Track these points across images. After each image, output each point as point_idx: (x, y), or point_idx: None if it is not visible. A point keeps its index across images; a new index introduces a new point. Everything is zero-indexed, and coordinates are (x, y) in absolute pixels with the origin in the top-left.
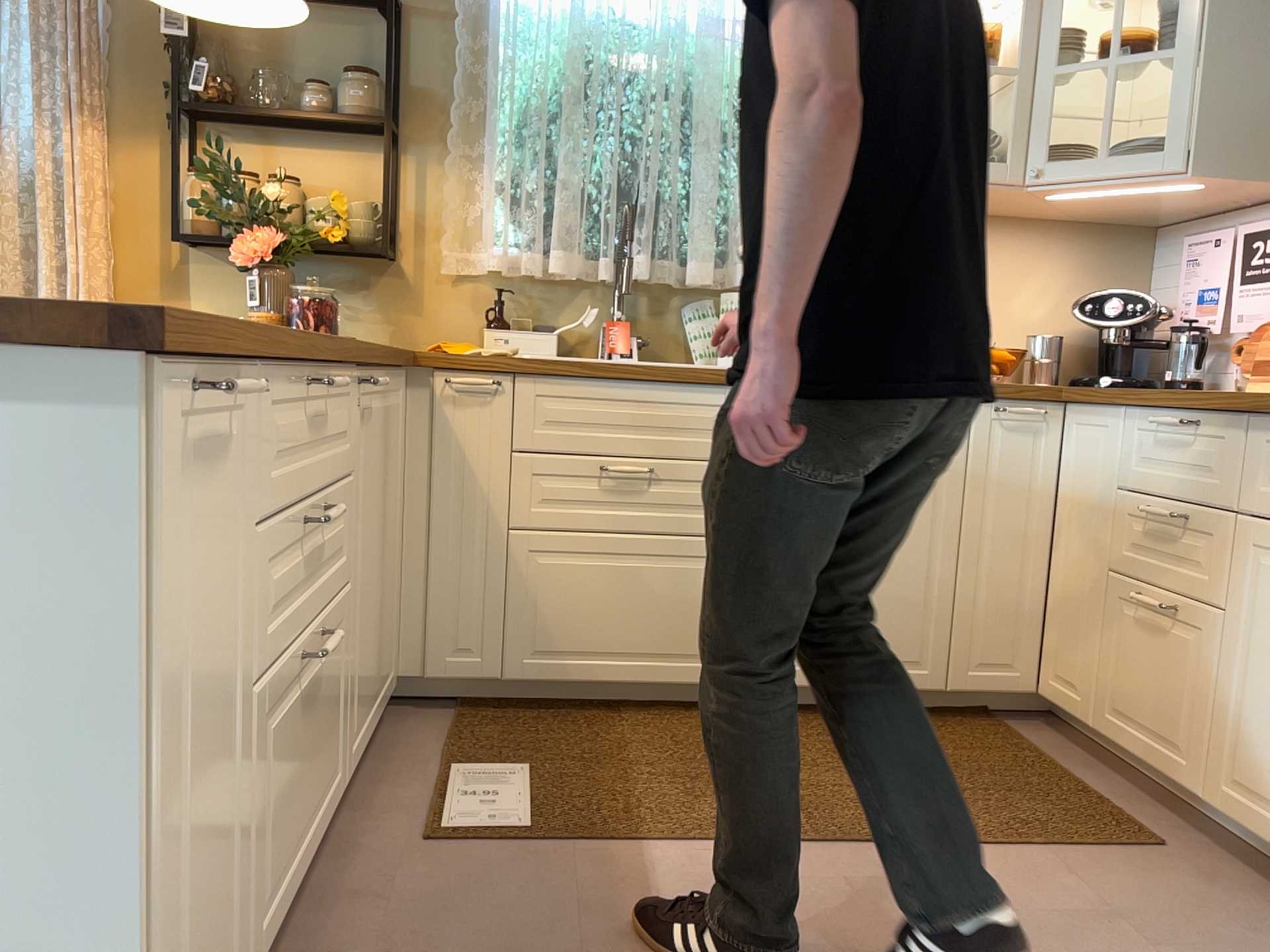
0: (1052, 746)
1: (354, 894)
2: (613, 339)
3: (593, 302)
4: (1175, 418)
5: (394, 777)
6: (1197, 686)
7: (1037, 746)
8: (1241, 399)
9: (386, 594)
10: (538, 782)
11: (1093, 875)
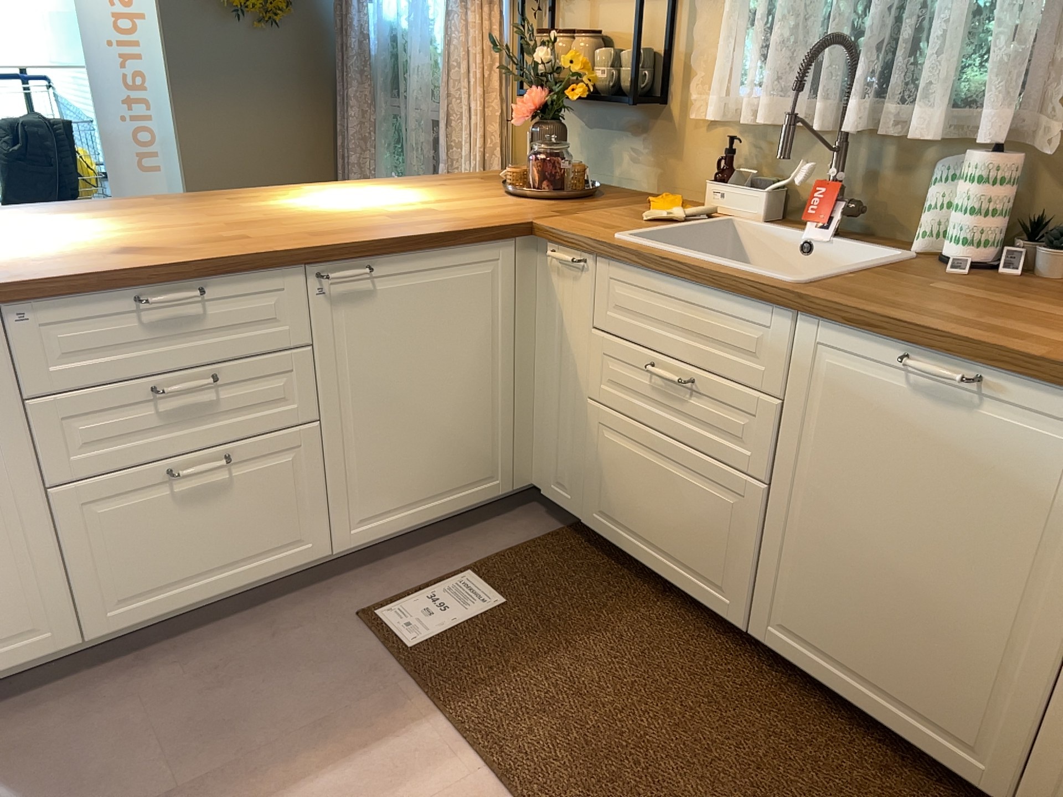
0: None
1: (281, 621)
2: (810, 207)
3: (828, 155)
4: None
5: (434, 558)
6: None
7: None
8: None
9: (465, 423)
10: (488, 618)
11: None
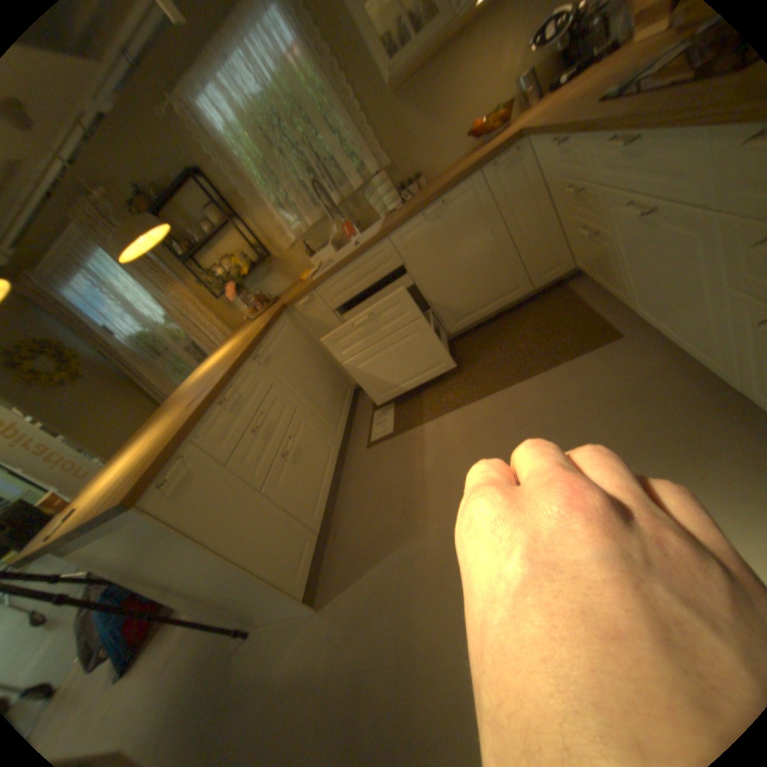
0: (587, 290)
1: (354, 474)
2: (347, 233)
3: (335, 221)
4: (559, 135)
5: (362, 423)
6: (617, 264)
7: (579, 294)
8: (572, 123)
9: (328, 379)
10: (398, 408)
11: (584, 368)
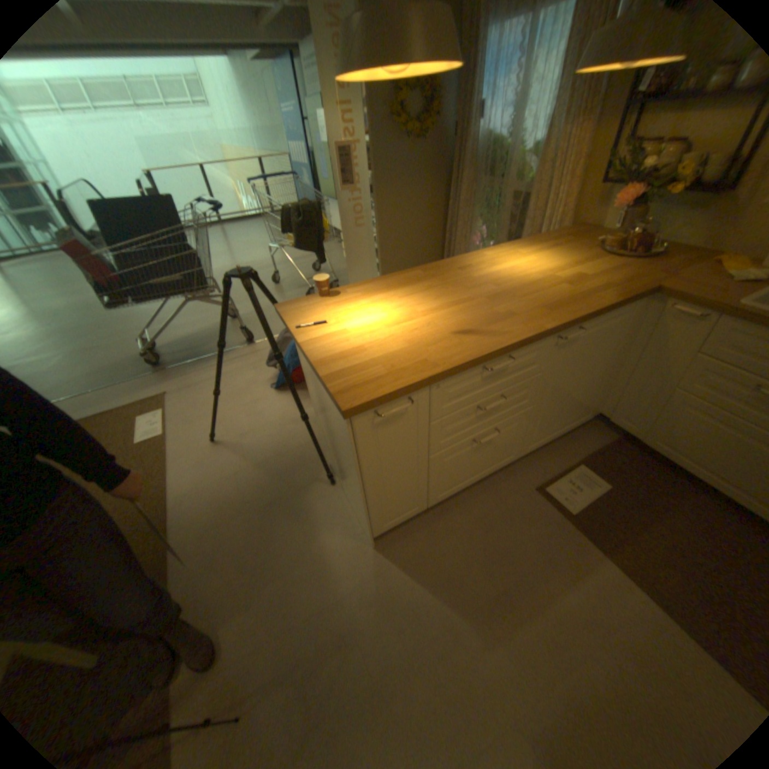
0: None
1: (500, 492)
2: None
3: None
4: None
5: (560, 455)
6: None
7: None
8: None
9: (589, 393)
10: (608, 498)
11: None
